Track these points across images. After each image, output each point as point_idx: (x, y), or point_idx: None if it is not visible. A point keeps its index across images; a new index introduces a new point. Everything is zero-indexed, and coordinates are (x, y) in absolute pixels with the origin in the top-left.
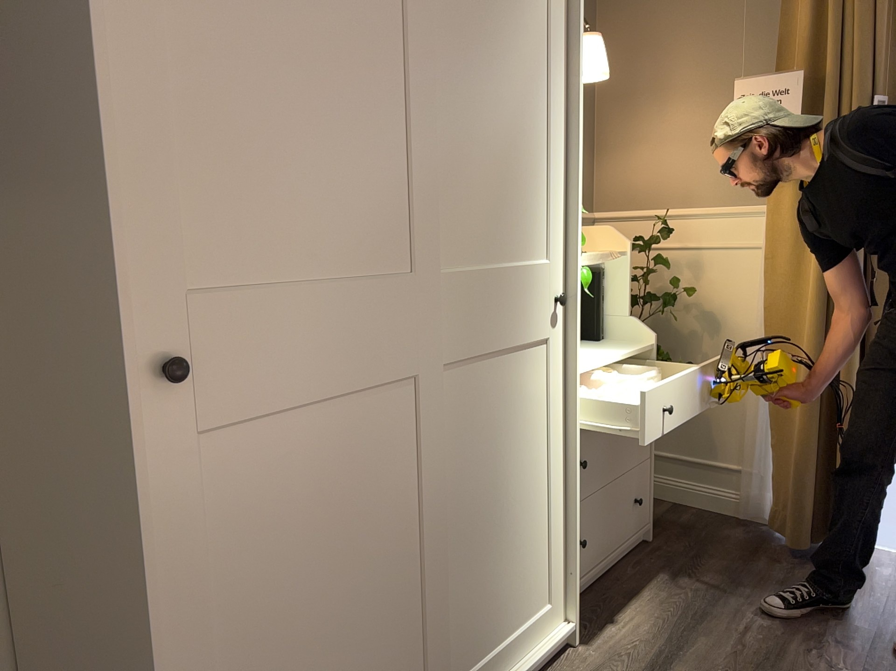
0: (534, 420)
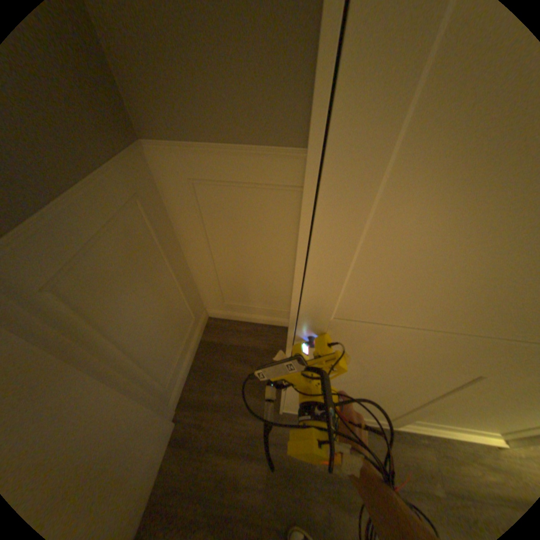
0: None
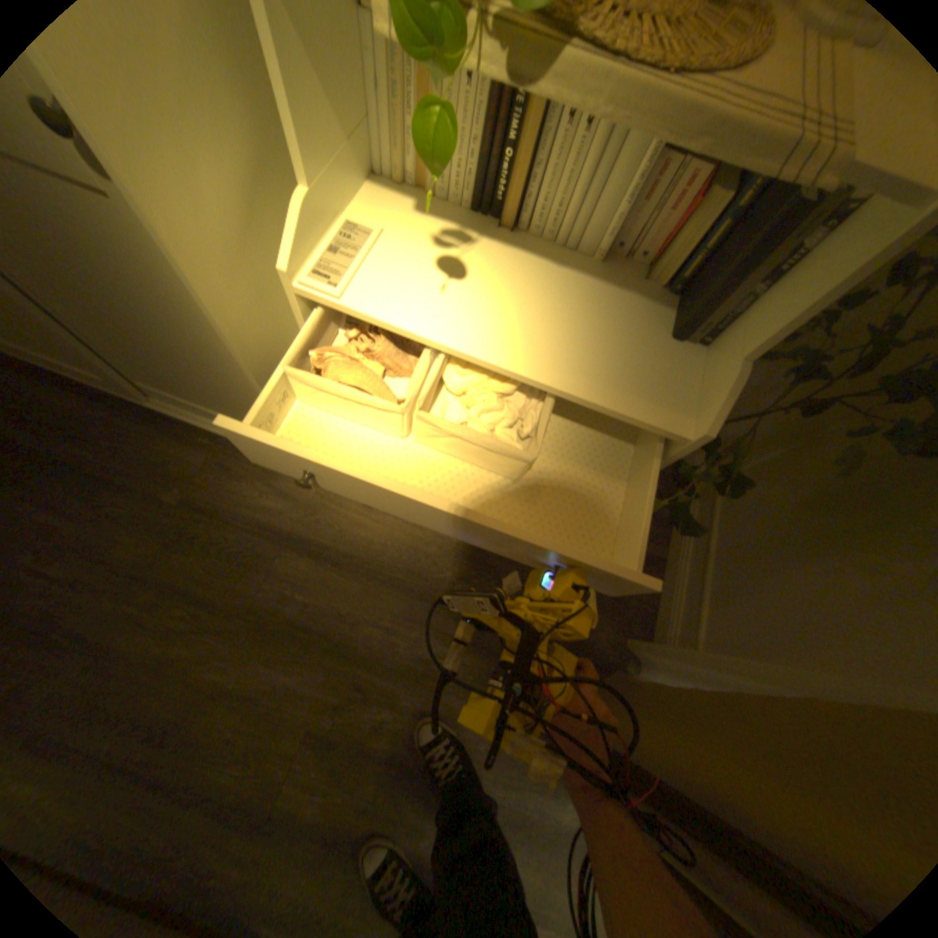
0: (151, 291)
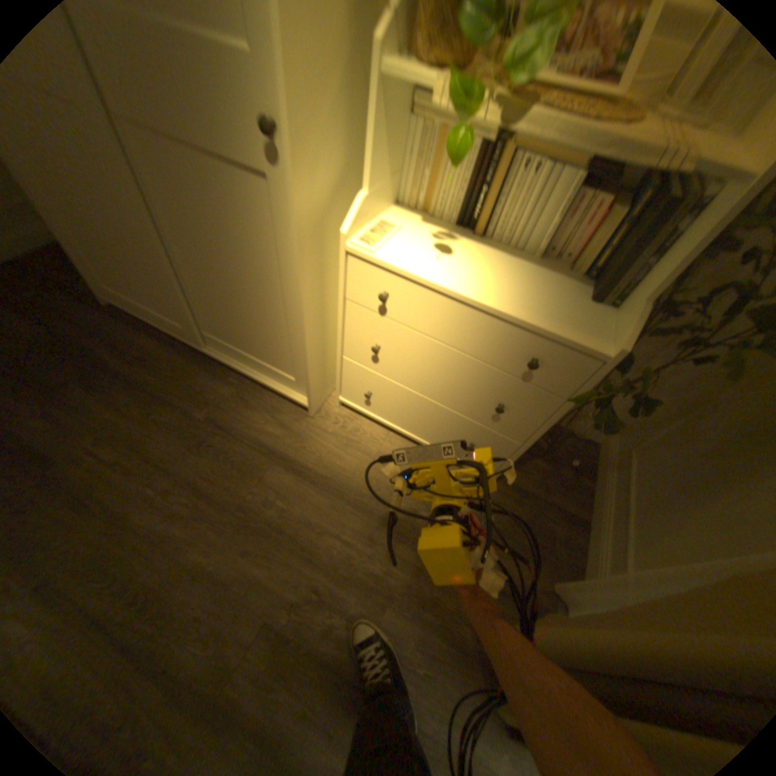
0: (255, 244)
